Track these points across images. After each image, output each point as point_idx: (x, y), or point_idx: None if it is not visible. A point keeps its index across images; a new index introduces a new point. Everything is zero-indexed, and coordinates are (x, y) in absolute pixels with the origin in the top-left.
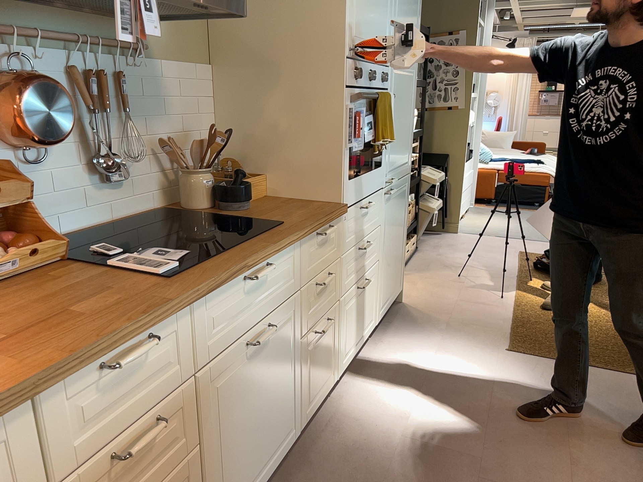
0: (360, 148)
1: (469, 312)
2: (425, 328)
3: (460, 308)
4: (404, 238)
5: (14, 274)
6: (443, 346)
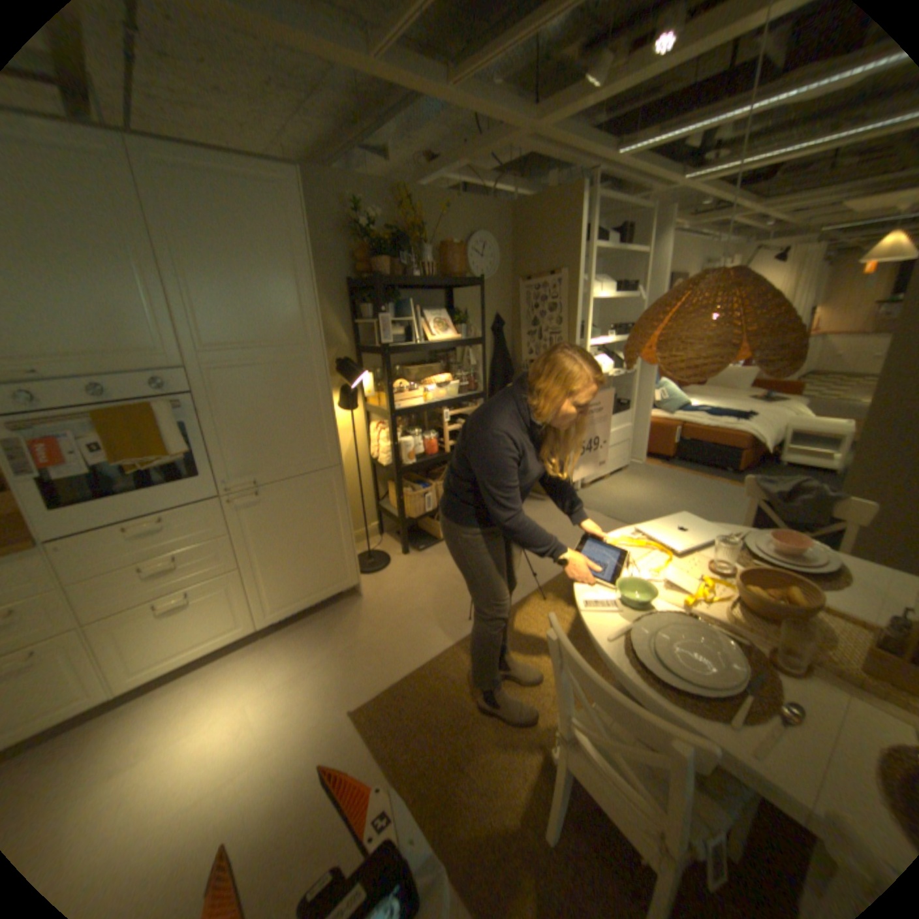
0: (78, 473)
1: (402, 633)
2: (324, 643)
3: (402, 624)
4: (340, 534)
5: None
6: (302, 678)
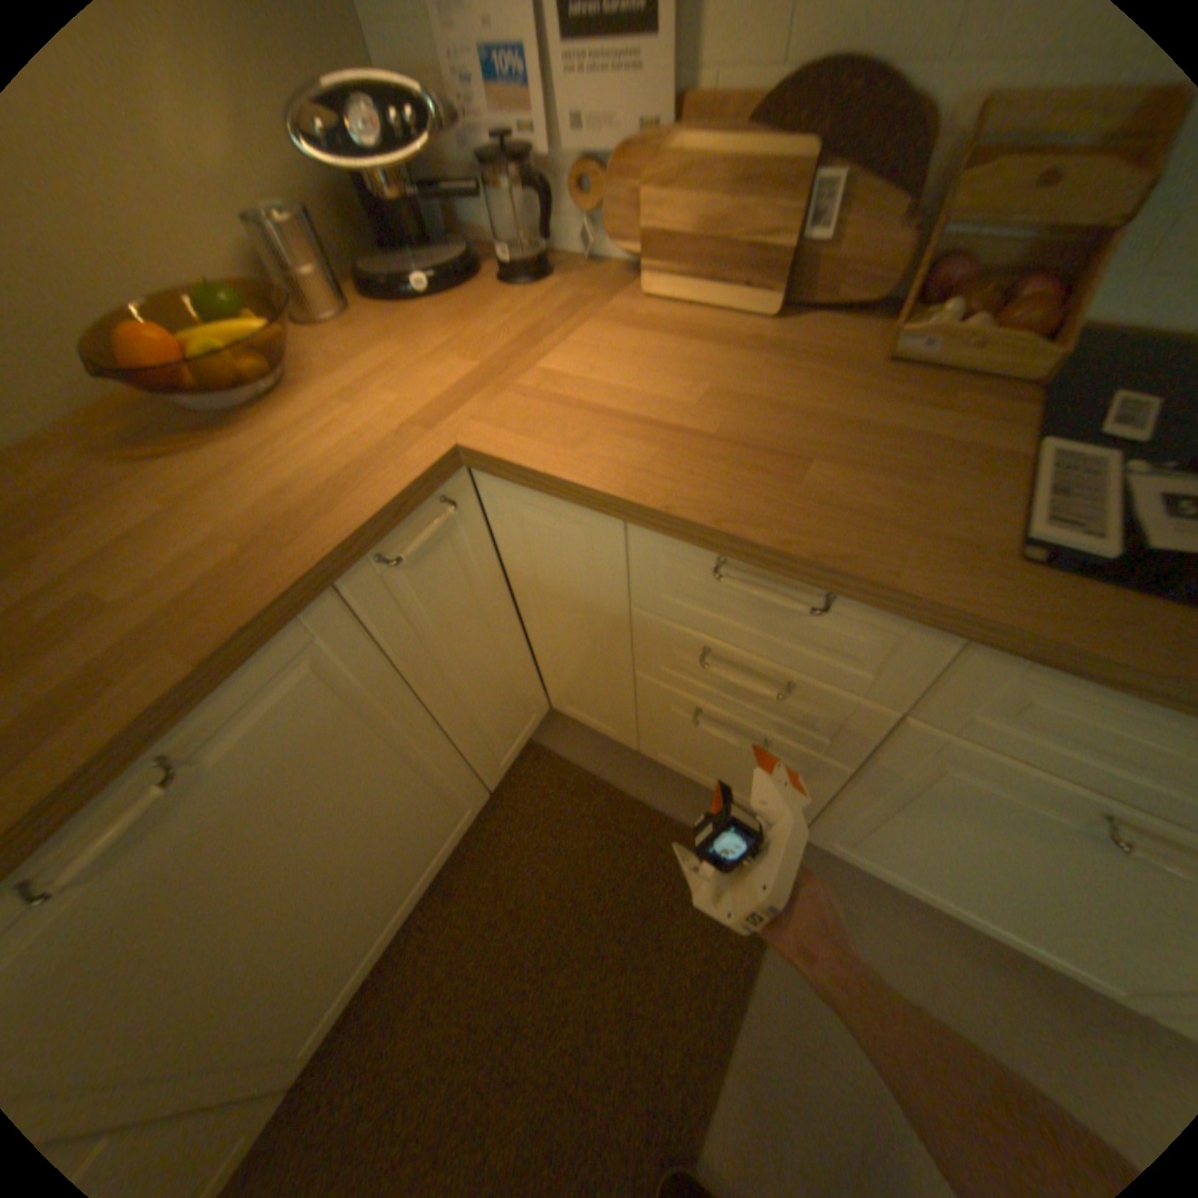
0: None
1: None
2: None
3: None
4: None
5: (941, 361)
6: None
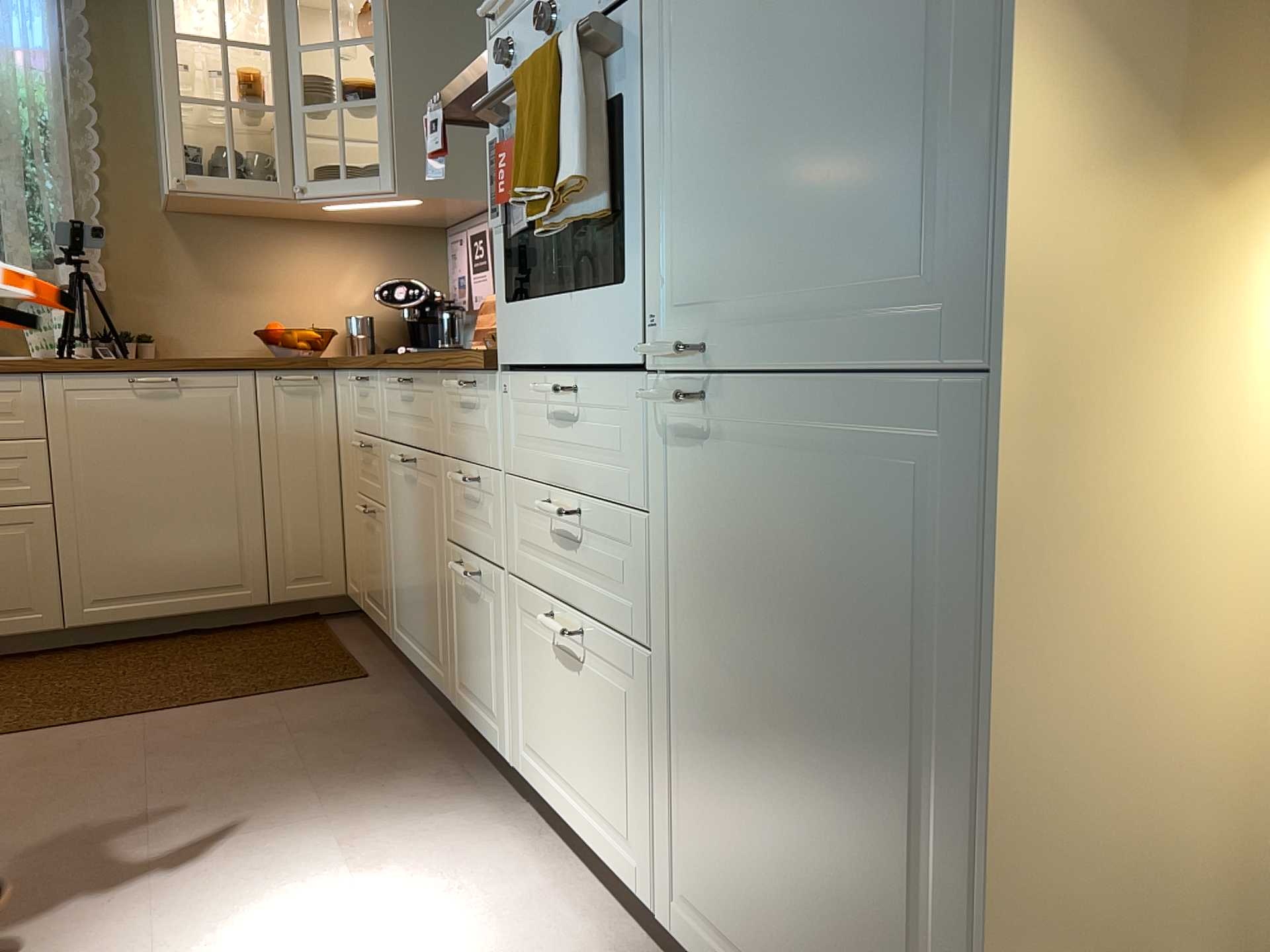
0: (526, 225)
1: None
2: None
3: None
4: (952, 850)
5: None
6: None
